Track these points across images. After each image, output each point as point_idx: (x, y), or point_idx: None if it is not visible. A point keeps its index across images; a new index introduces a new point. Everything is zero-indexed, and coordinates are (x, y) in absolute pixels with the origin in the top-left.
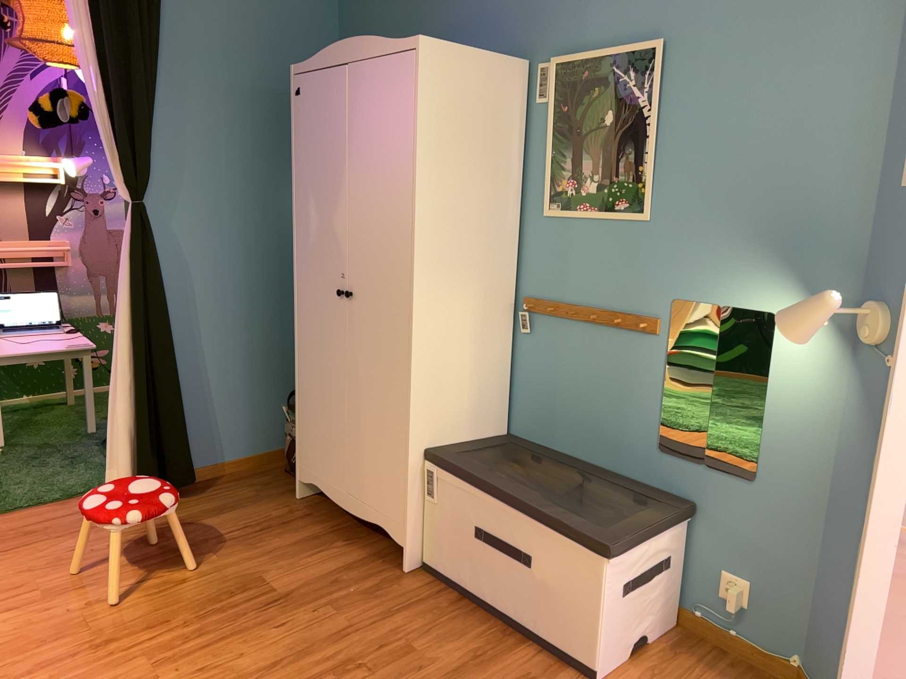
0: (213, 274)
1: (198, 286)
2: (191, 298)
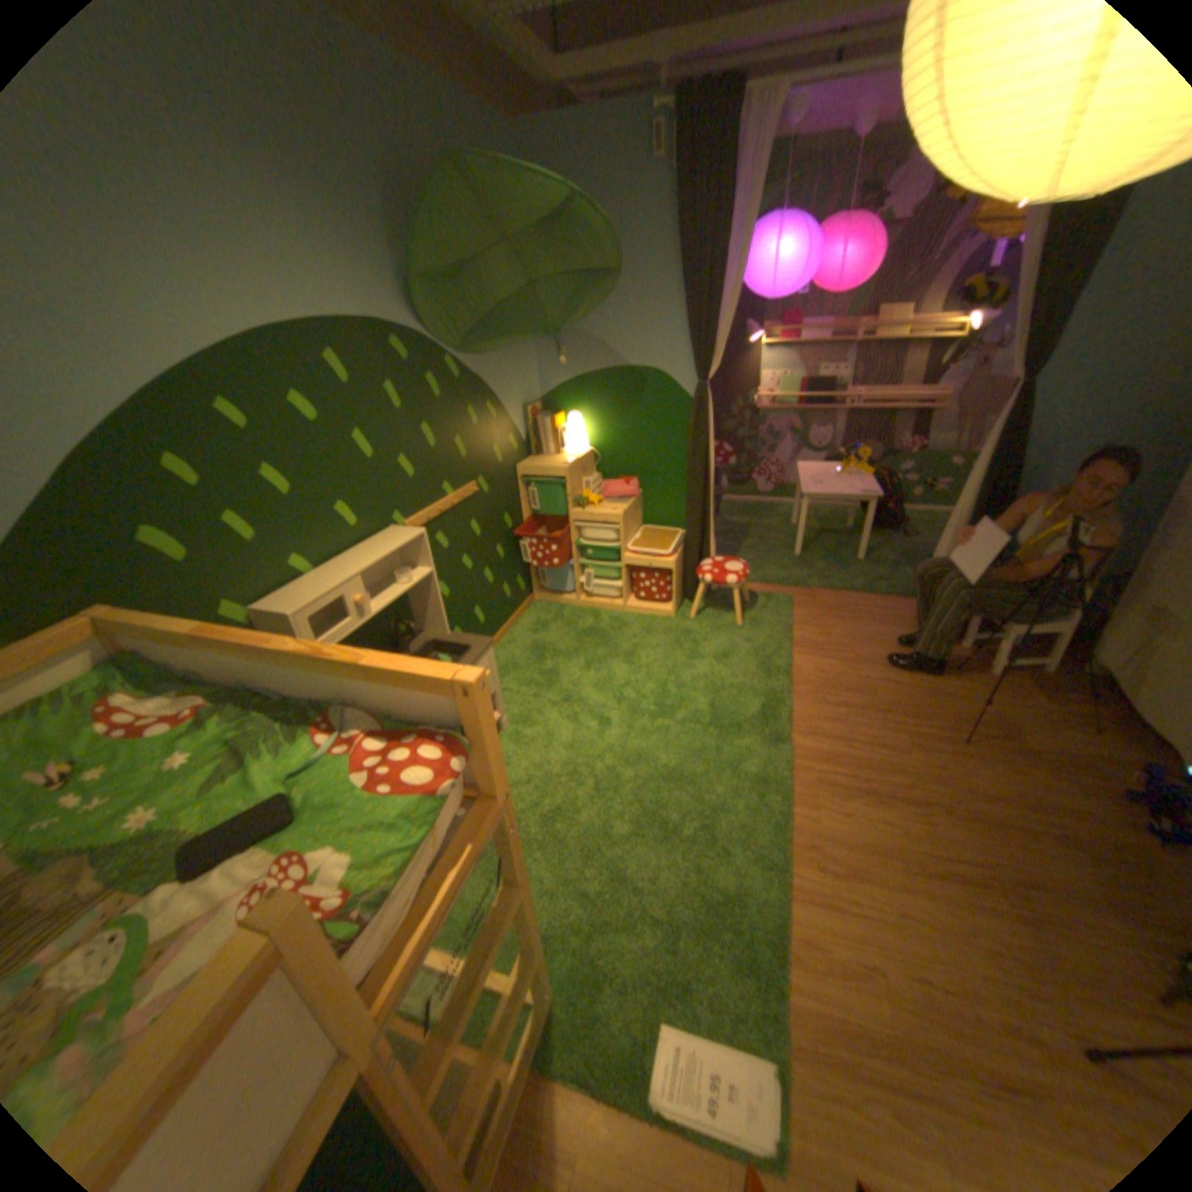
0: (1083, 450)
1: (1061, 460)
2: (1048, 469)
